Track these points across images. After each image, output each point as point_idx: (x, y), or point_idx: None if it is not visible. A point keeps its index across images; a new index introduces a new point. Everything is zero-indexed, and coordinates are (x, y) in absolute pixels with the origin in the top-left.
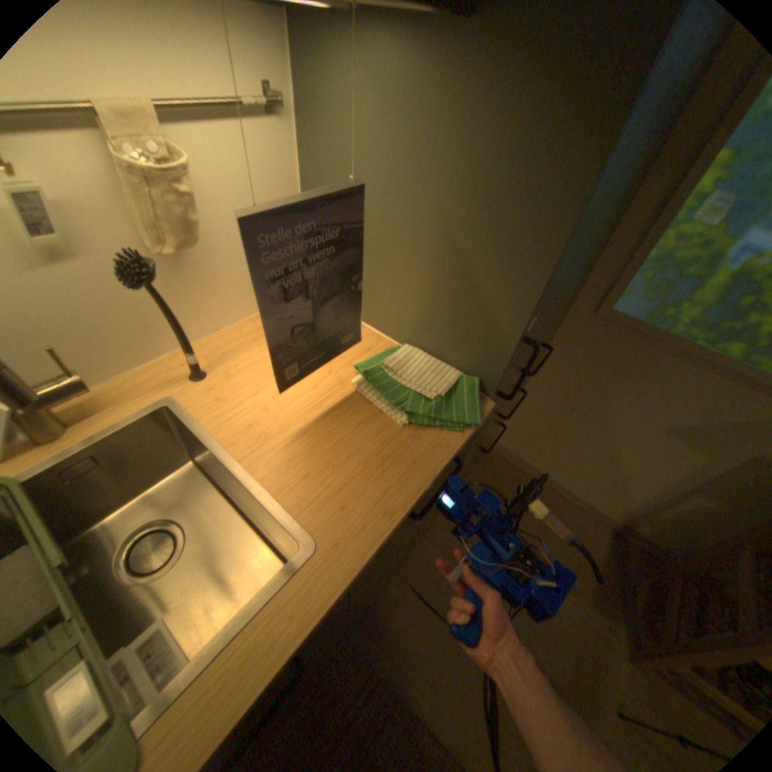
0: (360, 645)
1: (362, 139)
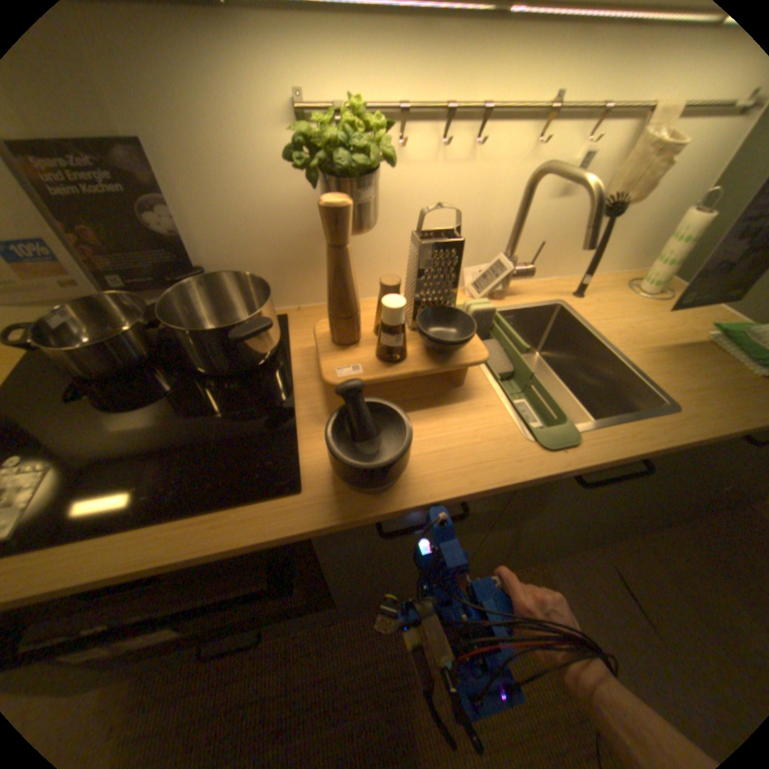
0: (554, 576)
1: None
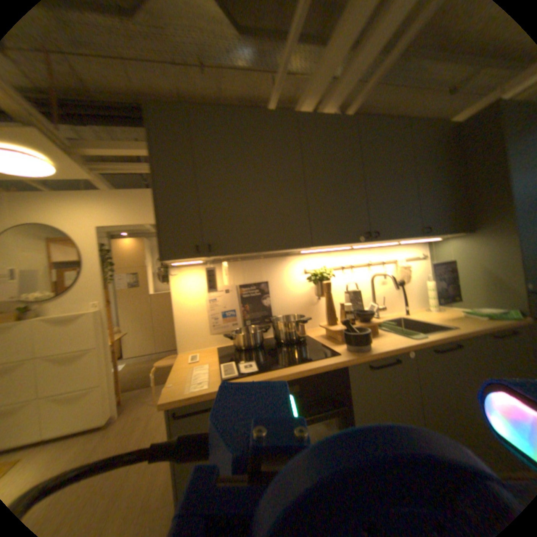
0: None
1: (451, 257)
